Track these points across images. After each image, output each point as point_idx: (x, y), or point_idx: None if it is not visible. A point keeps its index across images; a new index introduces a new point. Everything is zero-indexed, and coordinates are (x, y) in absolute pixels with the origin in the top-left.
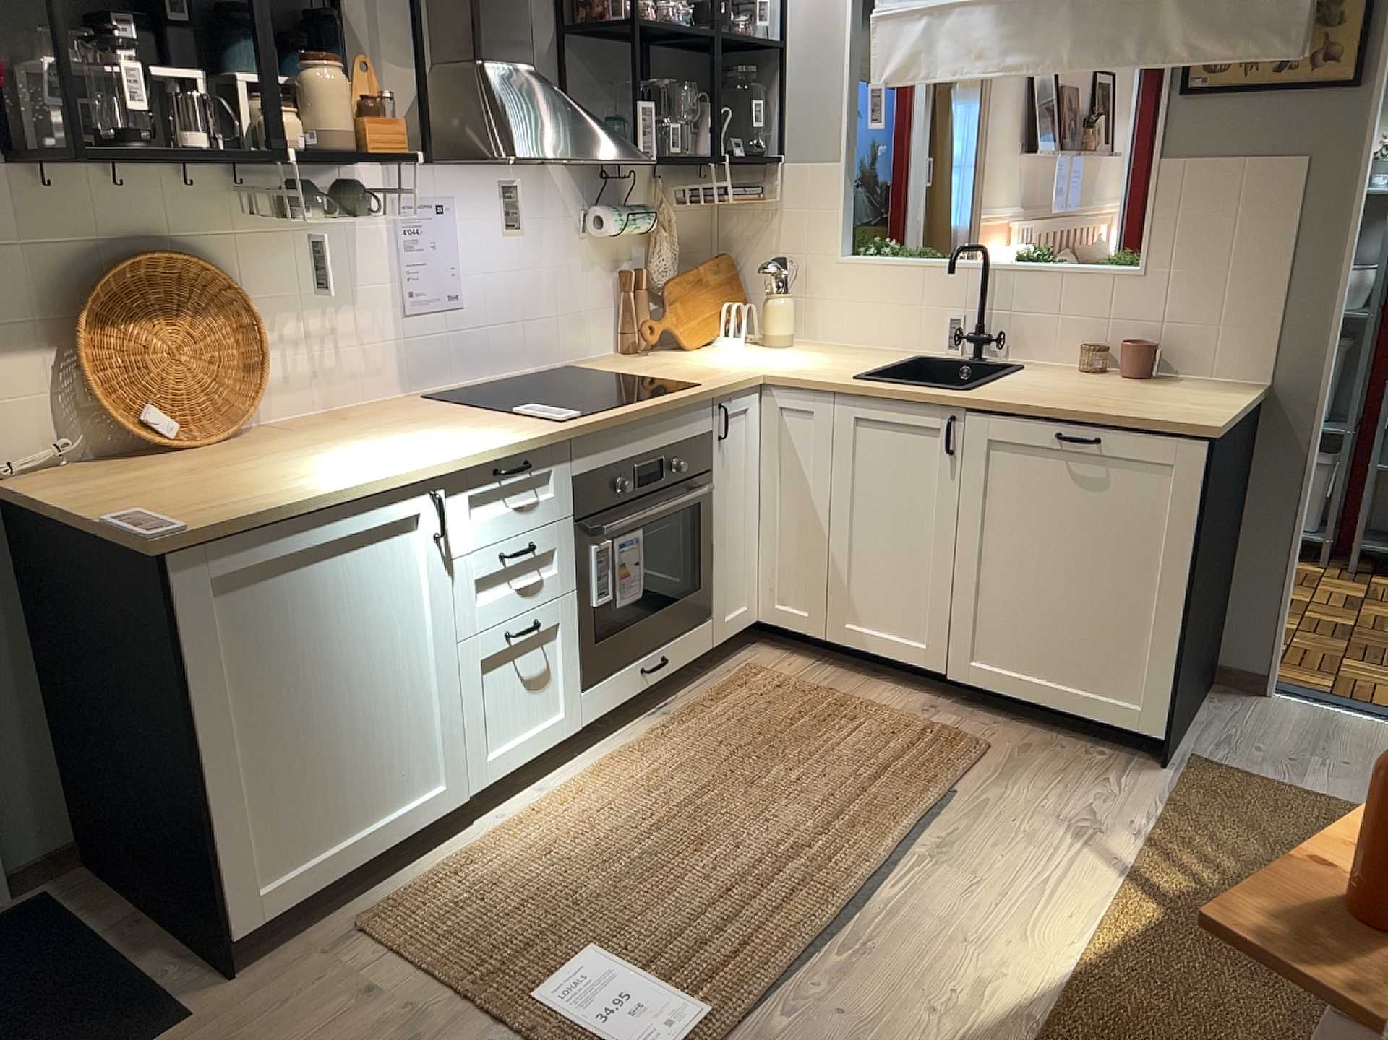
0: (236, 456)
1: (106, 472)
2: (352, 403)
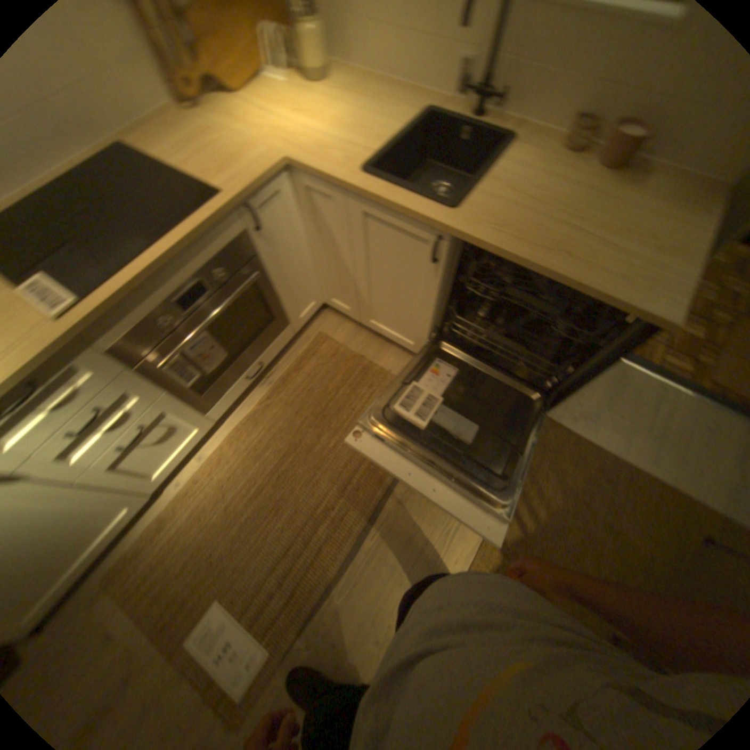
0: None
1: None
2: None
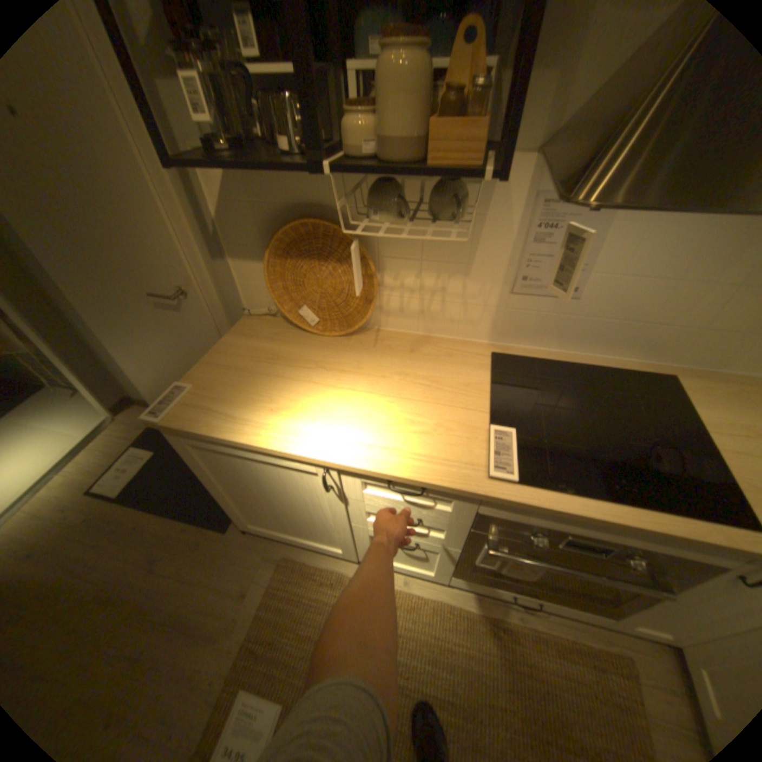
0: (314, 354)
1: (269, 332)
2: (444, 334)
